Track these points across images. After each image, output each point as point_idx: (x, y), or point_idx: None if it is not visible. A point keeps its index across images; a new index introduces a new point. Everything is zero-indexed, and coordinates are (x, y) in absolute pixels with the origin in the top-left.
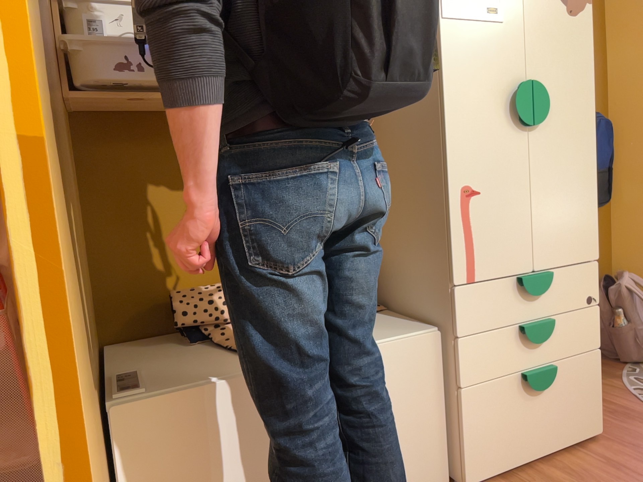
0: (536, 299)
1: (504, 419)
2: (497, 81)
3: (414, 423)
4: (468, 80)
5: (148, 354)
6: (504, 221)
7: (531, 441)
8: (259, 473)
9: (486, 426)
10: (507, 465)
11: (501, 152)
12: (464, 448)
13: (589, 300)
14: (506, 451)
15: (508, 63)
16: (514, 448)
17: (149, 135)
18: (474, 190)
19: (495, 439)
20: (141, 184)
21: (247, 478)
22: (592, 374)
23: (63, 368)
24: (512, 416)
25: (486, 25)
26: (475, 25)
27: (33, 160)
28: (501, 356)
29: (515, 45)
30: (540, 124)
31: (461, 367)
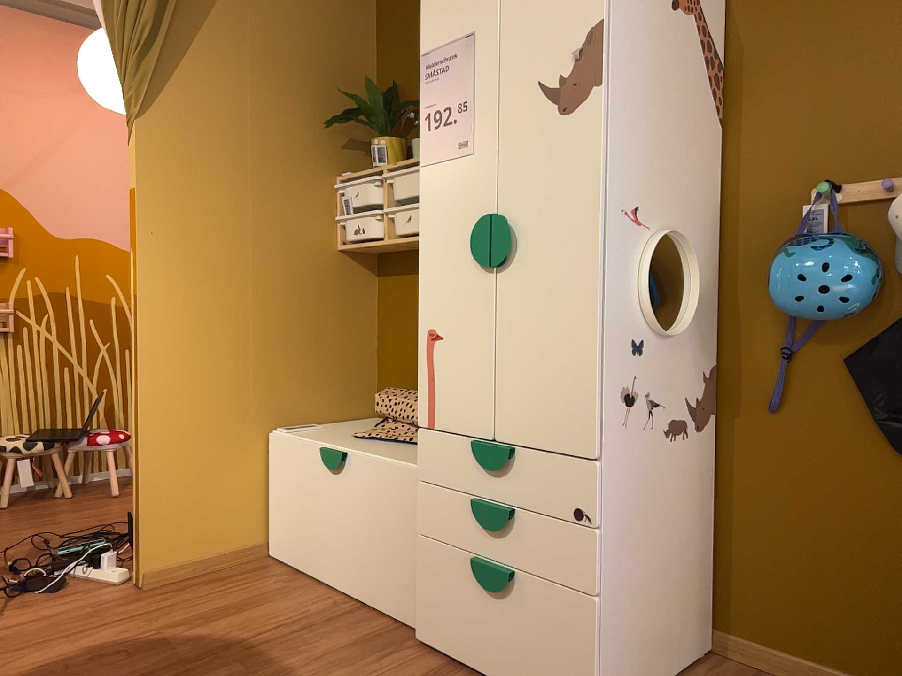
0: (493, 475)
1: (453, 597)
2: (464, 218)
3: (397, 547)
4: (437, 221)
5: (355, 424)
6: (463, 372)
7: (482, 648)
8: (313, 514)
9: (435, 589)
10: (453, 651)
11: (463, 295)
12: (418, 597)
13: (578, 515)
14: (453, 634)
15: (475, 196)
16: (462, 638)
17: (408, 267)
18: (436, 333)
19: (443, 611)
20: (401, 303)
21: (308, 512)
22: (576, 627)
23: (138, 373)
24: (462, 600)
25: (456, 161)
26: (446, 164)
27: (138, 298)
28: (454, 522)
29: (485, 175)
30: (503, 263)
31: (416, 510)
